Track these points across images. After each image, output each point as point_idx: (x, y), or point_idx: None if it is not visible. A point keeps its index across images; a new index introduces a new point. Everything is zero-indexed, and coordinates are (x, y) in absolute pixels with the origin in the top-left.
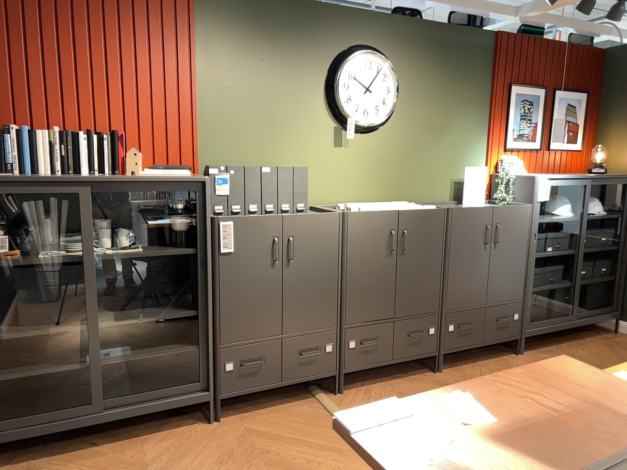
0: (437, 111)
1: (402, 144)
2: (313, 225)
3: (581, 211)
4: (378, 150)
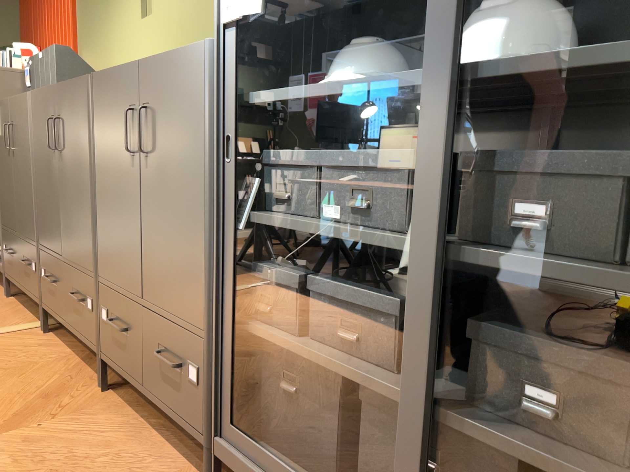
0: None
1: None
2: (19, 109)
3: (443, 26)
4: (175, 9)
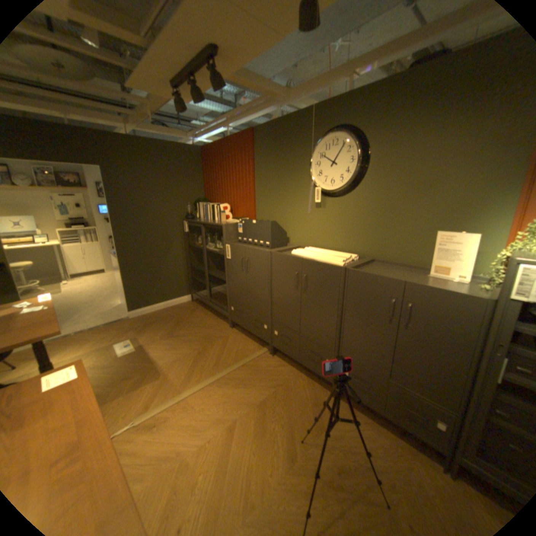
0: (419, 168)
1: (371, 204)
2: (257, 255)
3: None
4: (348, 210)
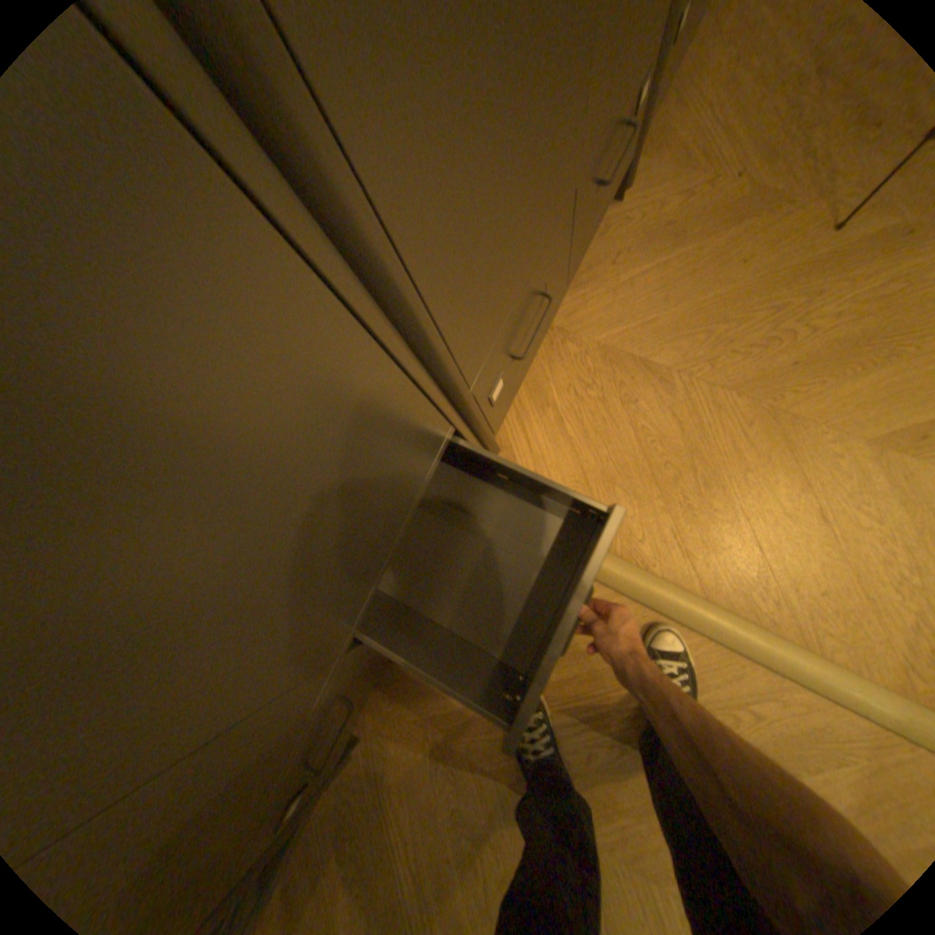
0: None
1: None
2: None
3: None
4: None
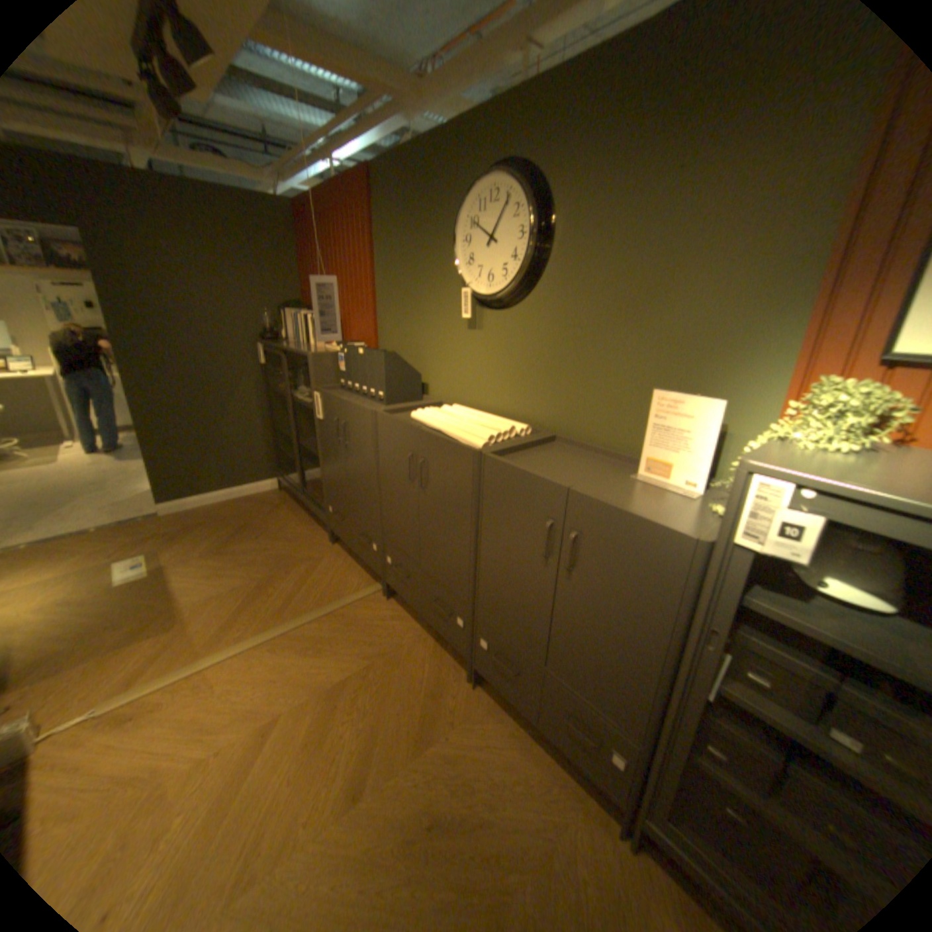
0: (636, 255)
1: (556, 328)
2: (356, 415)
3: None
4: (518, 337)
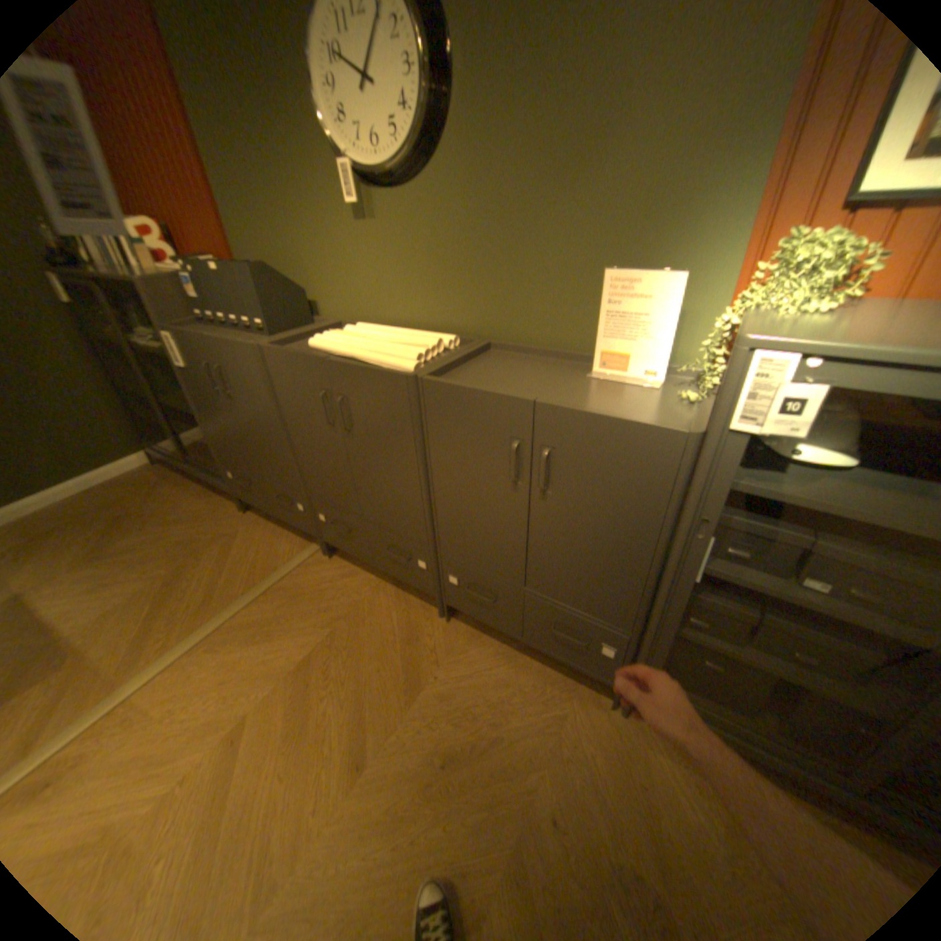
0: (563, 92)
1: (471, 206)
2: (233, 355)
3: None
4: (424, 224)
